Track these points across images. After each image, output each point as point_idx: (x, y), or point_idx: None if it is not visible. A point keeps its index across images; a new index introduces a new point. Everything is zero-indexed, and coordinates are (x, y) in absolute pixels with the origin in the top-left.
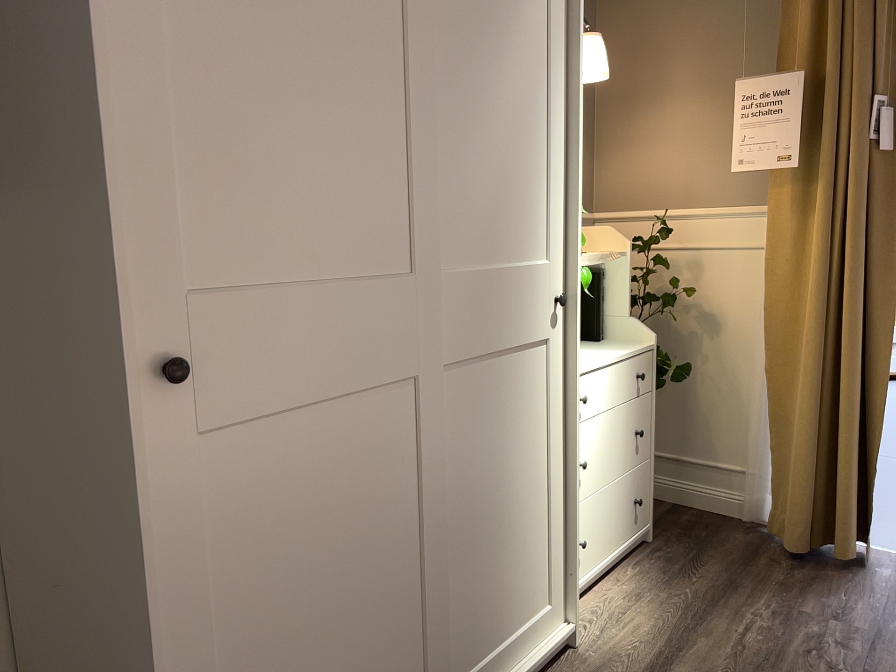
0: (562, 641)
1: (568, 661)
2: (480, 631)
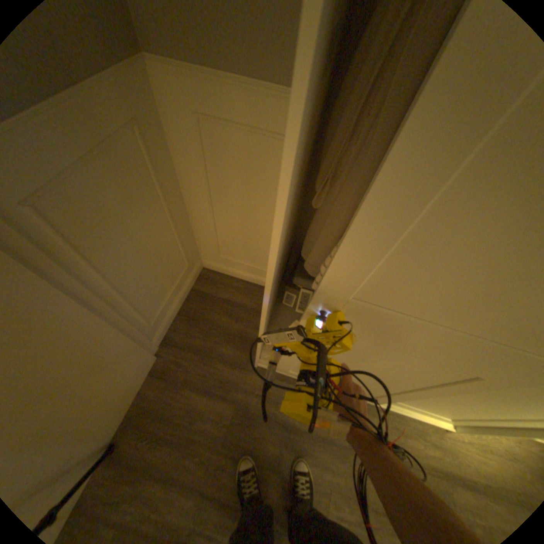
0: (442, 427)
1: (436, 430)
2: (401, 400)
